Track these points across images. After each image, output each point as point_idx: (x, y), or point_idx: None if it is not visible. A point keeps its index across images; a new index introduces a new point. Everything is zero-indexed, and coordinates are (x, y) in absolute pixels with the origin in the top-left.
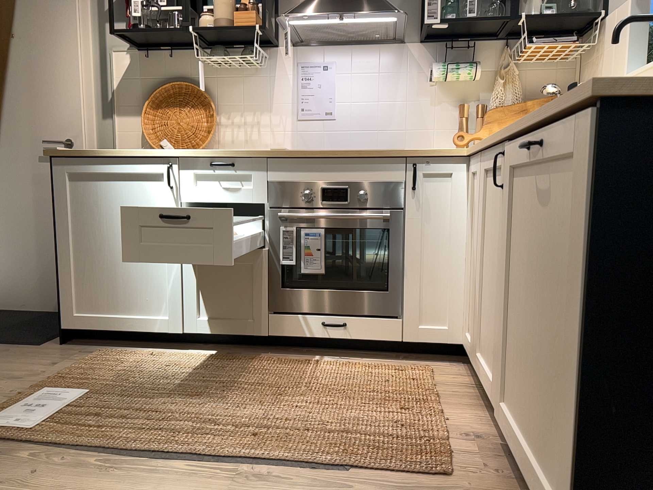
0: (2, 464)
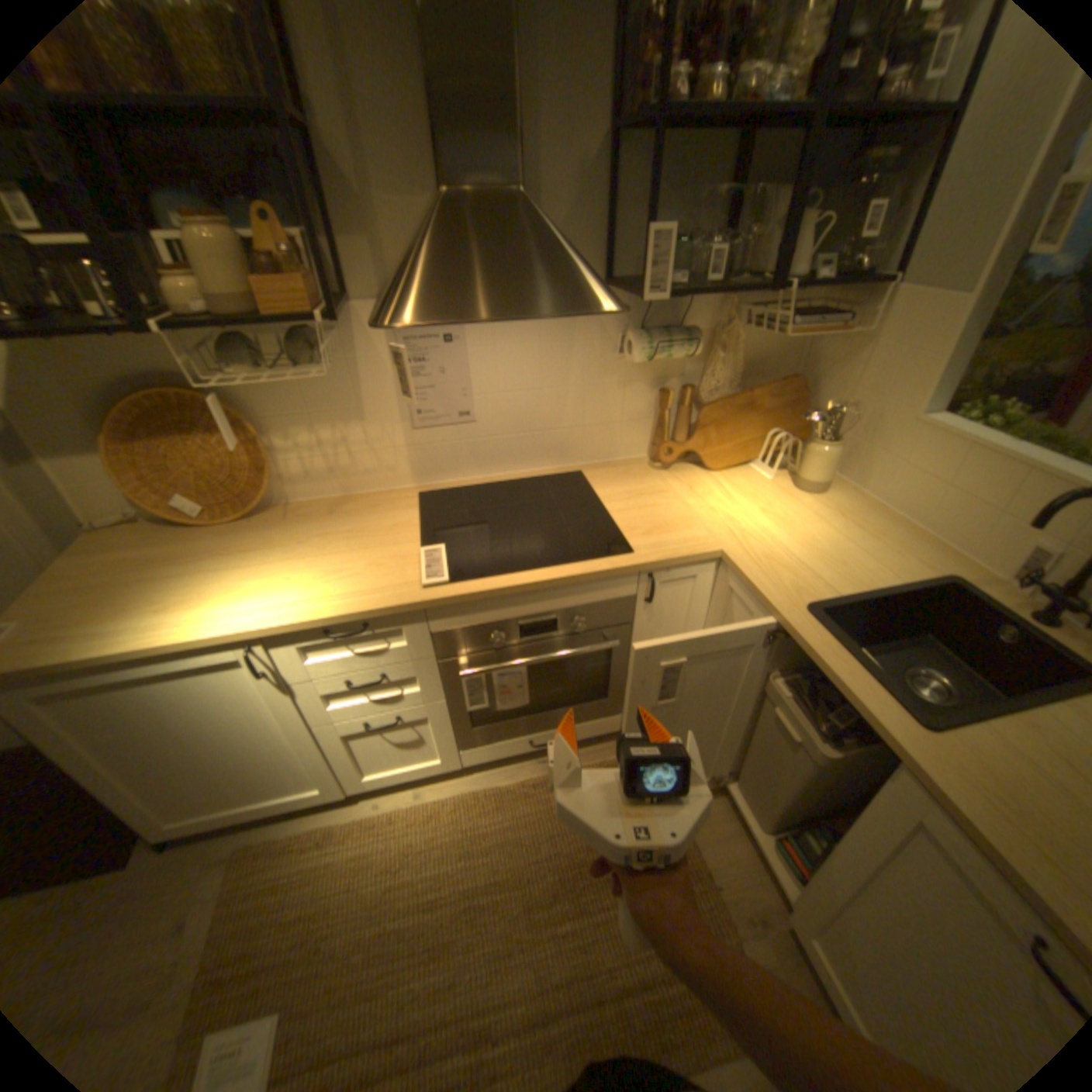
0: None
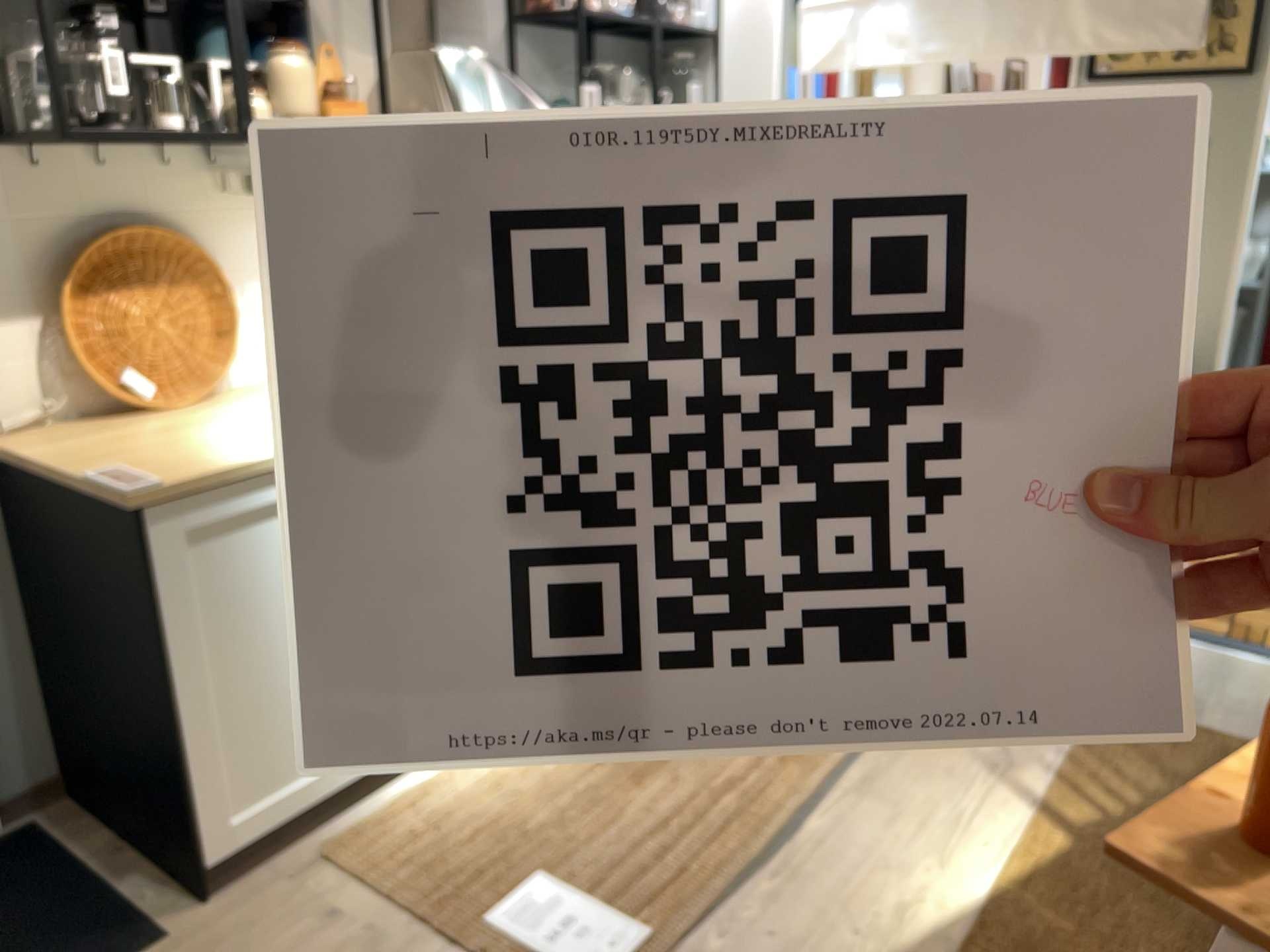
0: None
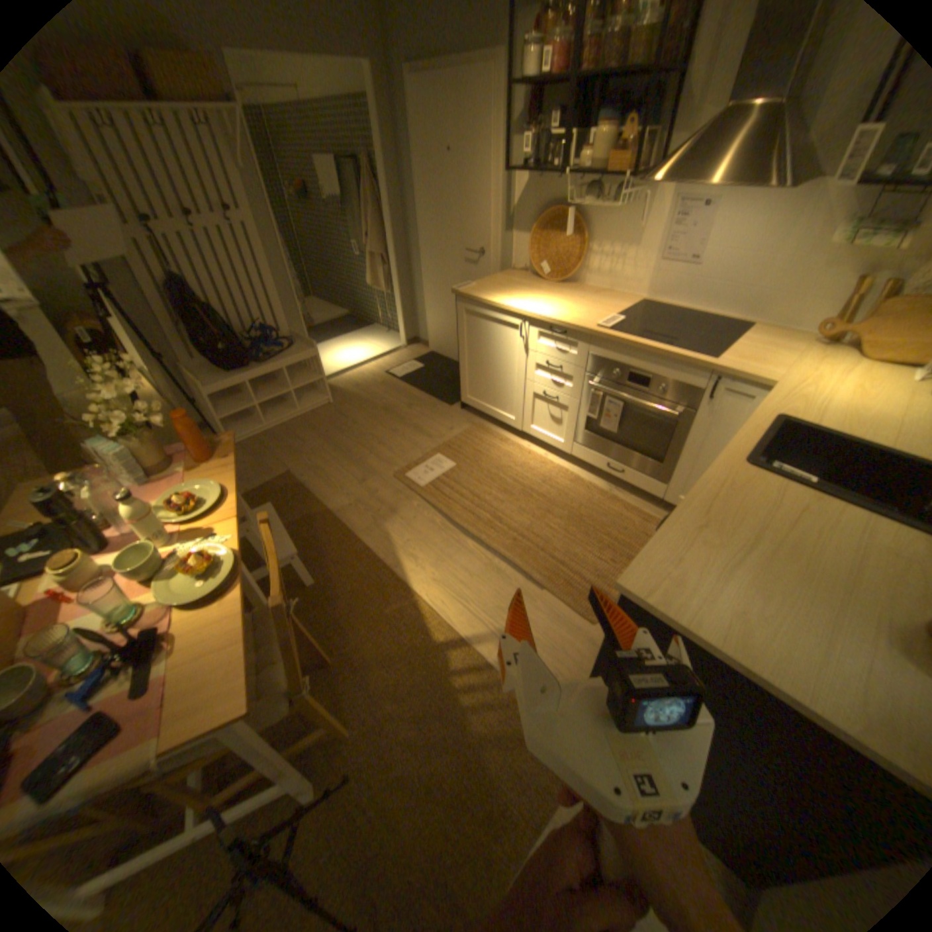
0: (406, 502)
